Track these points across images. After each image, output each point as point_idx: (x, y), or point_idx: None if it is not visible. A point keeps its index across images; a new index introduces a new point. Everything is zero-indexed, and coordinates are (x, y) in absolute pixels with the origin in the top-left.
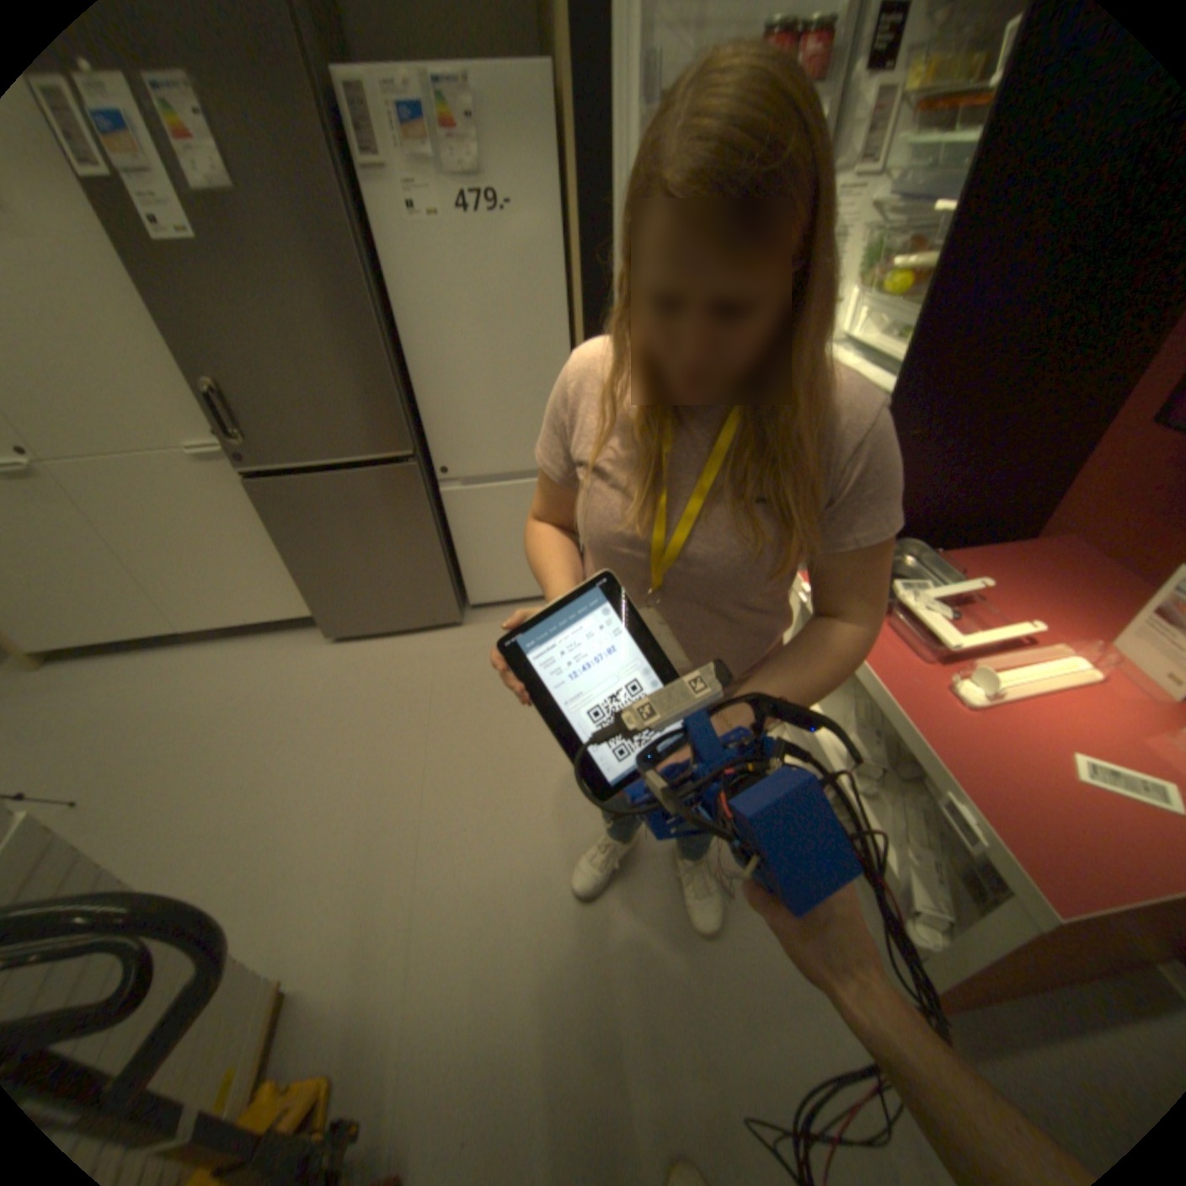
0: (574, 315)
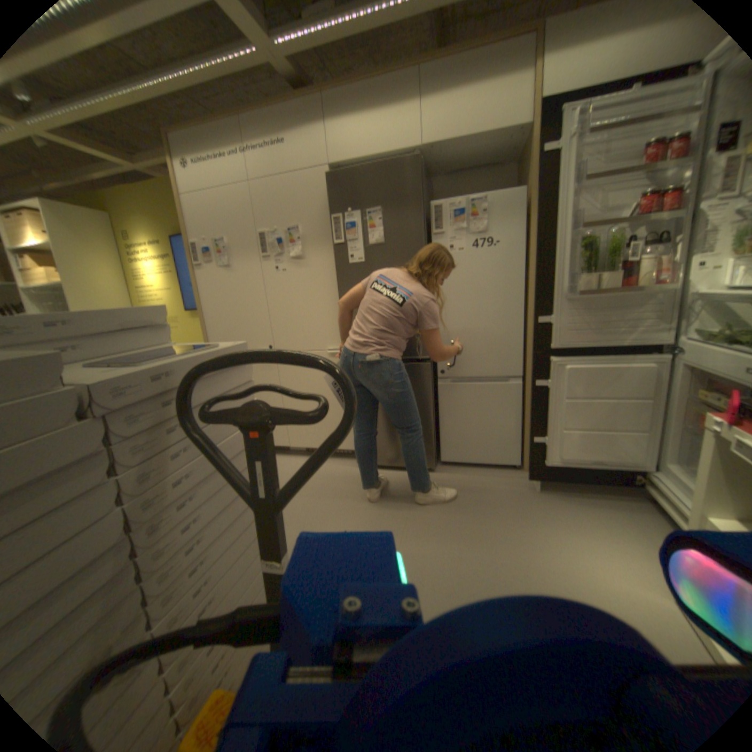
0: (527, 291)
